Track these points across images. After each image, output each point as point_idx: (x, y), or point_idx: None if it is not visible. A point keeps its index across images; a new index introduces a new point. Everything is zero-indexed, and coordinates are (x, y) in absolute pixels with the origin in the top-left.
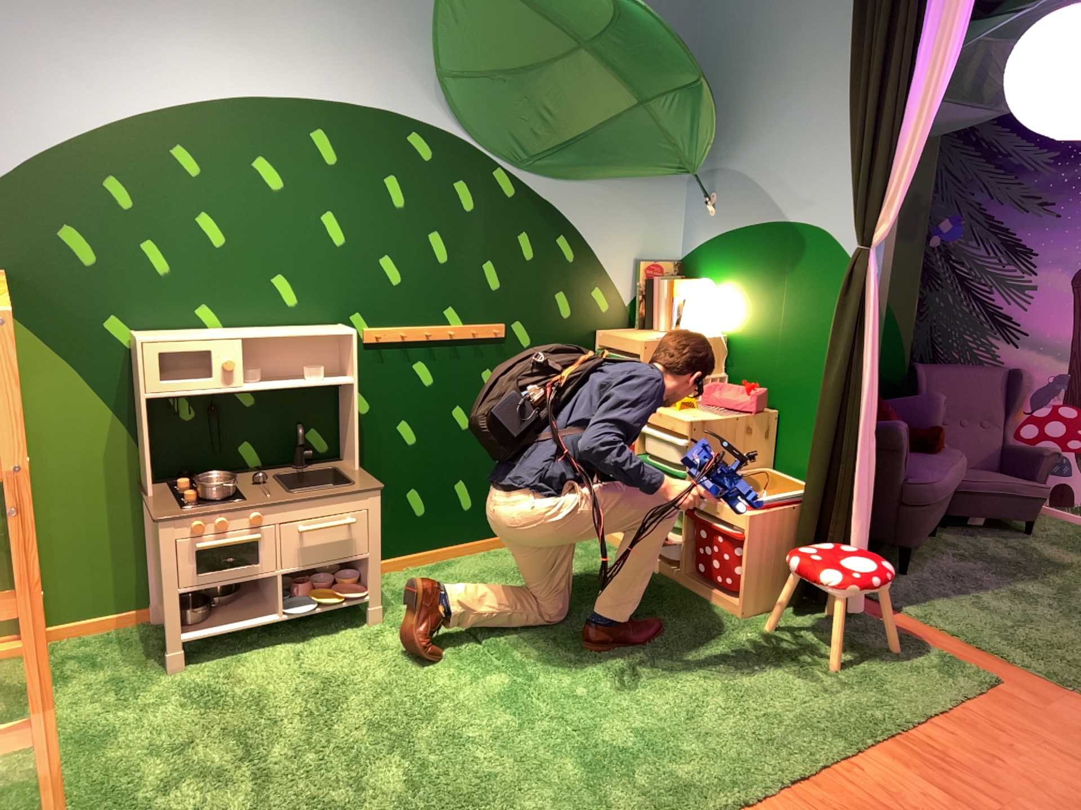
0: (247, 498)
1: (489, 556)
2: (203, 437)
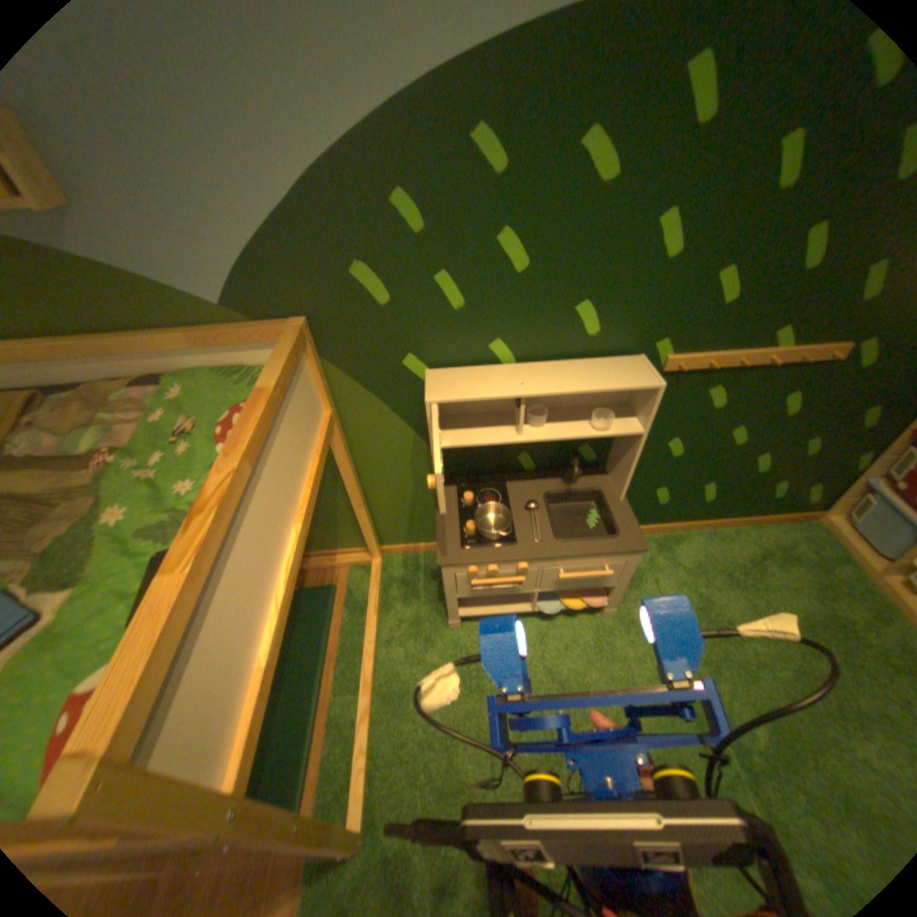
0: (511, 540)
1: (715, 543)
2: (482, 450)
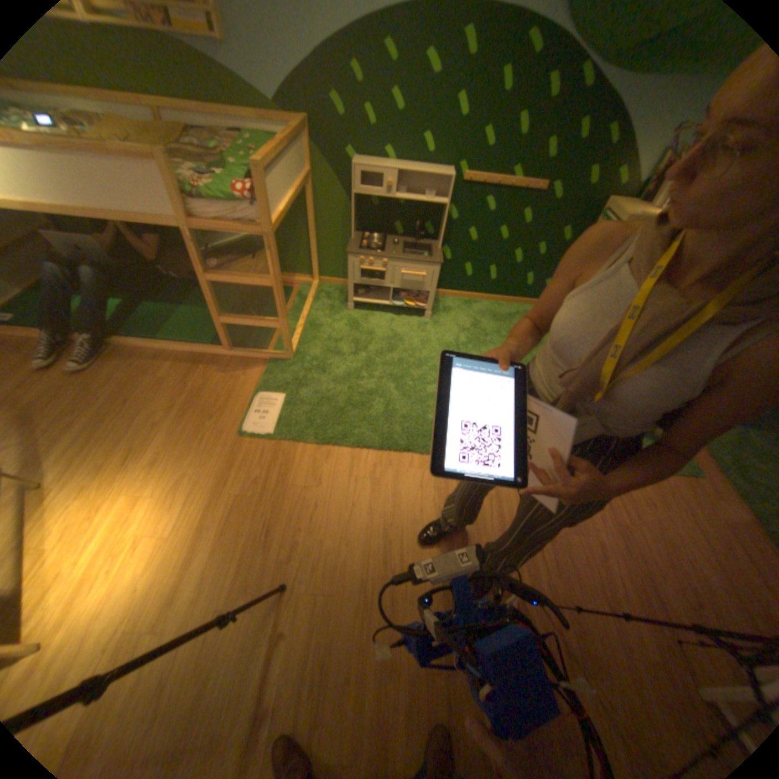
0: (382, 253)
1: (494, 307)
2: (377, 216)
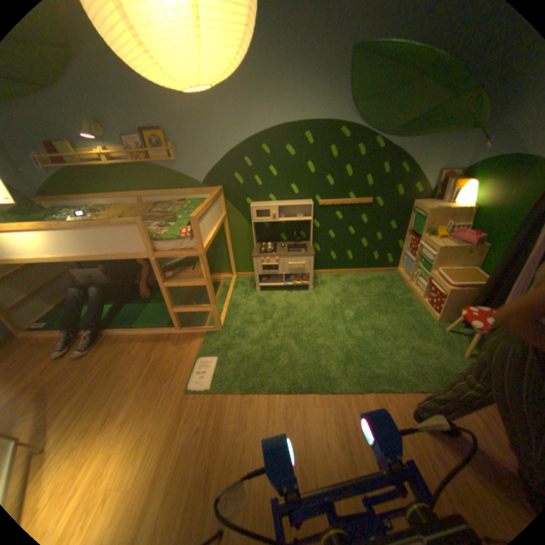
0: (274, 253)
1: (355, 276)
2: (269, 232)
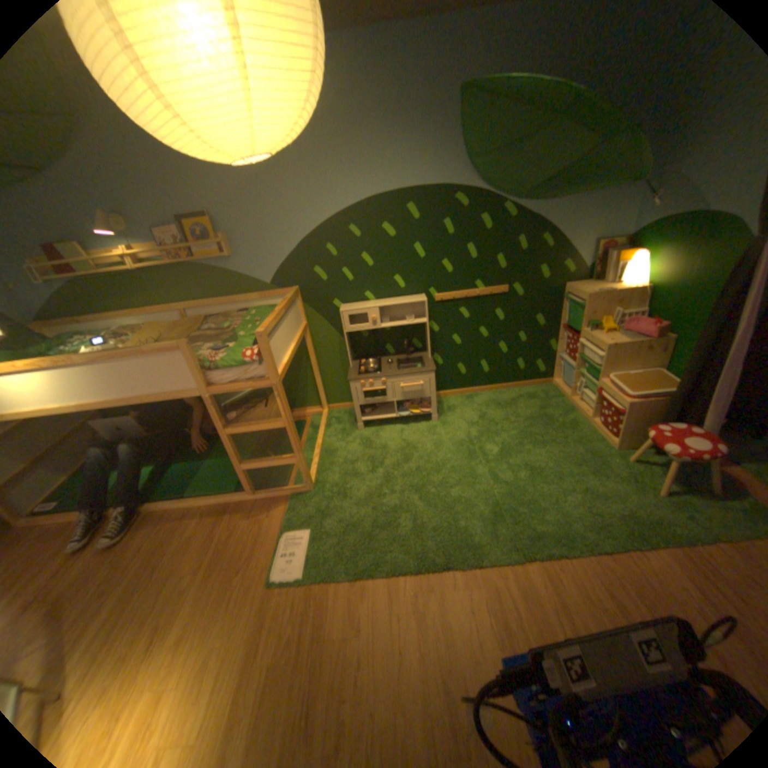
0: (379, 373)
1: (495, 395)
2: (369, 343)
